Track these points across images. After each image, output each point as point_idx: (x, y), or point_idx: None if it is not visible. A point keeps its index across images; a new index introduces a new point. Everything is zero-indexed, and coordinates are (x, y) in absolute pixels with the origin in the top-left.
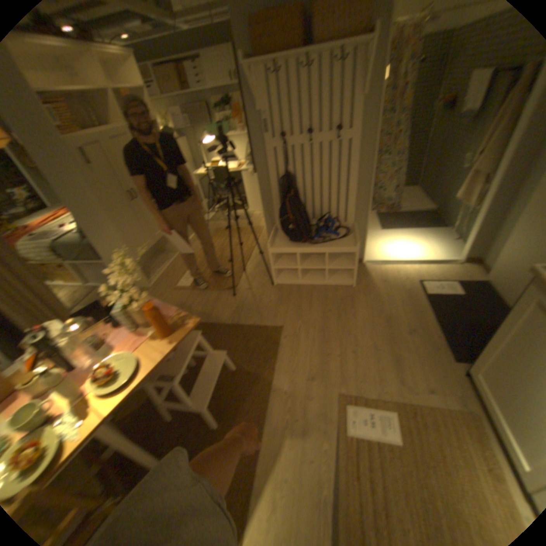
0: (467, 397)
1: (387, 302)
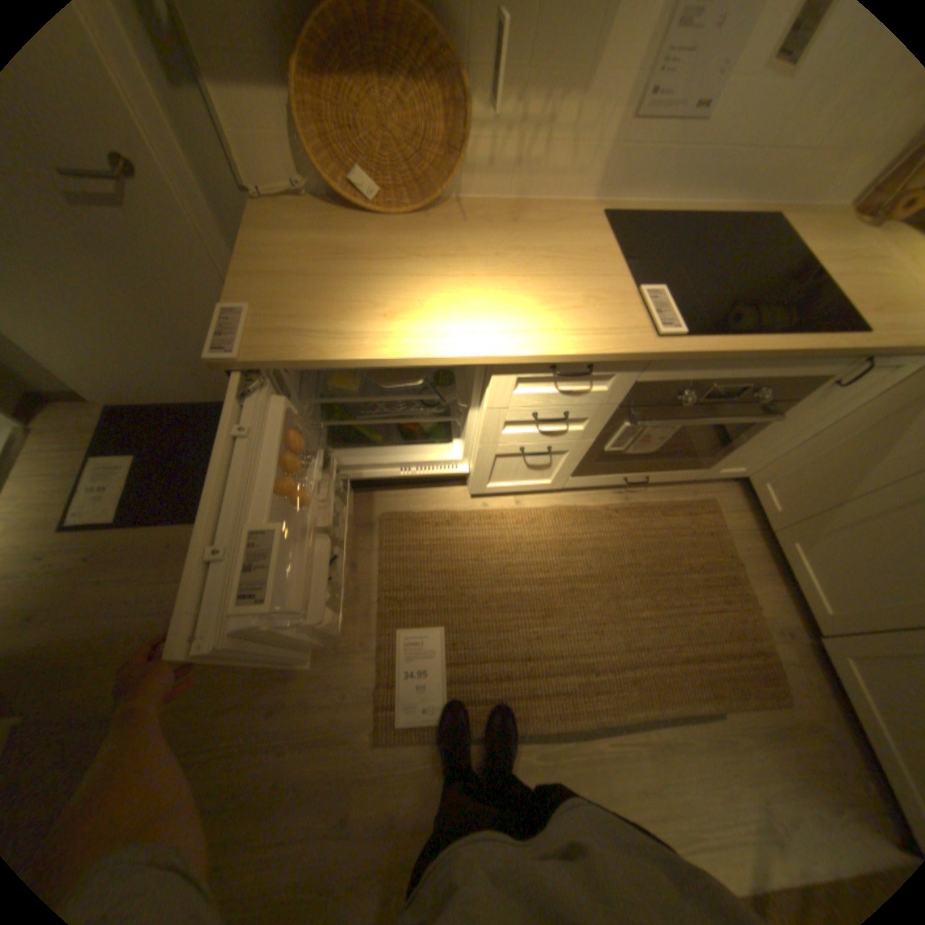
0: (355, 519)
1: (113, 618)
